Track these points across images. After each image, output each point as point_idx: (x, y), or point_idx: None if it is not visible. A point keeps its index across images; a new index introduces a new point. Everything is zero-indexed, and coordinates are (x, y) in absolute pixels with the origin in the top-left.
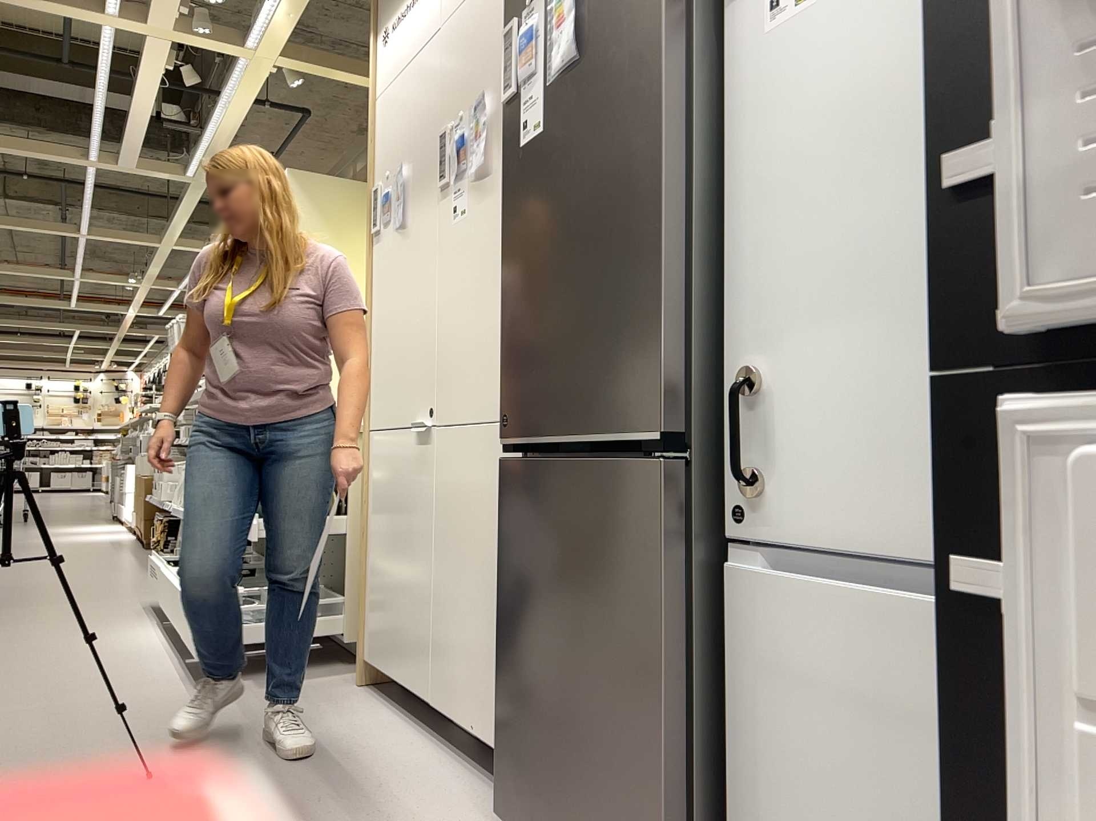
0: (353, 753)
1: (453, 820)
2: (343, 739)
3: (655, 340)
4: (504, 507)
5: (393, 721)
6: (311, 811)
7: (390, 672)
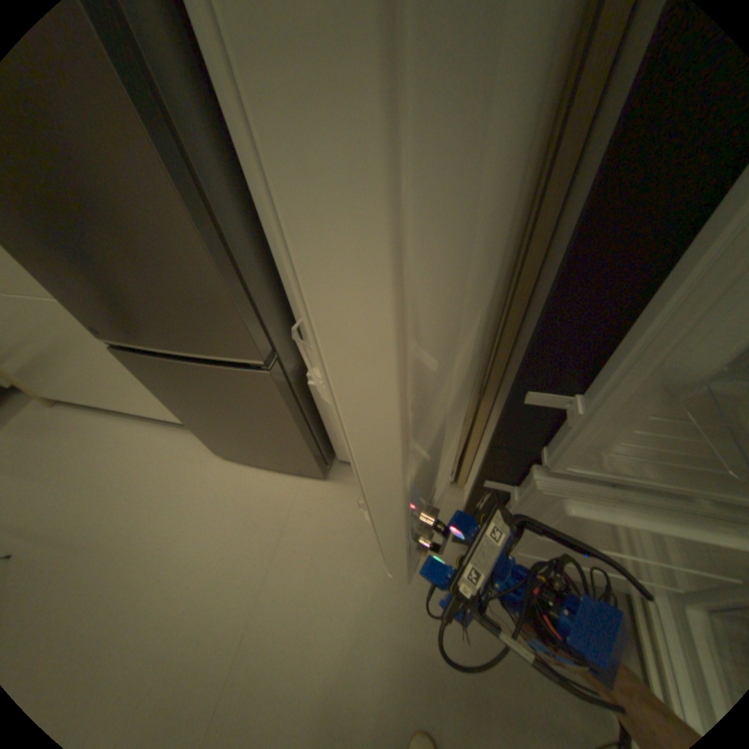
0: (102, 456)
1: (193, 463)
2: (87, 452)
3: (228, 315)
4: (132, 369)
5: (100, 421)
6: (124, 505)
7: (71, 401)
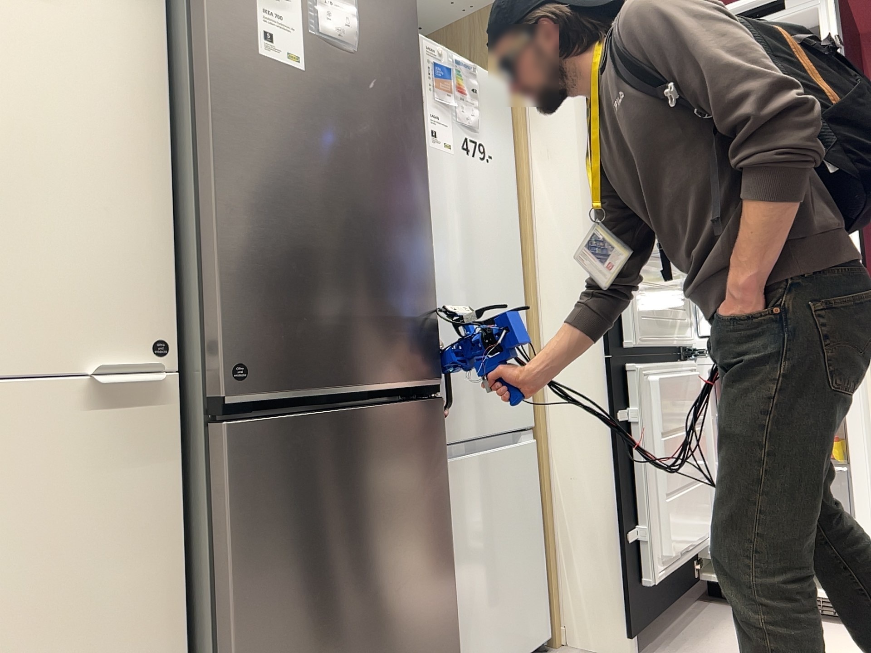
0: None
1: None
2: None
3: (430, 313)
4: (240, 482)
5: None
6: None
7: None
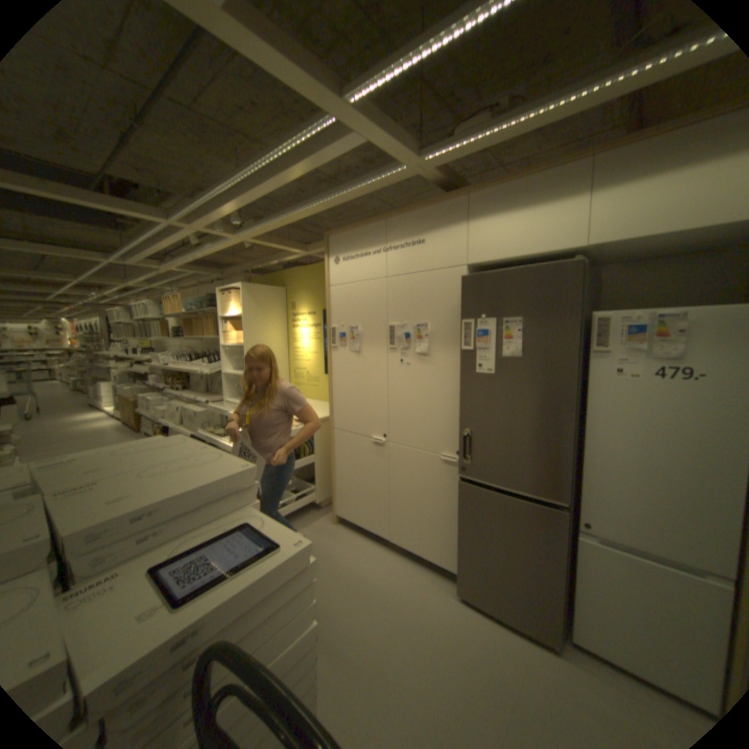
0: (369, 567)
1: (436, 598)
2: (358, 561)
3: (564, 474)
4: (462, 498)
5: (366, 544)
6: (386, 606)
7: (357, 523)
